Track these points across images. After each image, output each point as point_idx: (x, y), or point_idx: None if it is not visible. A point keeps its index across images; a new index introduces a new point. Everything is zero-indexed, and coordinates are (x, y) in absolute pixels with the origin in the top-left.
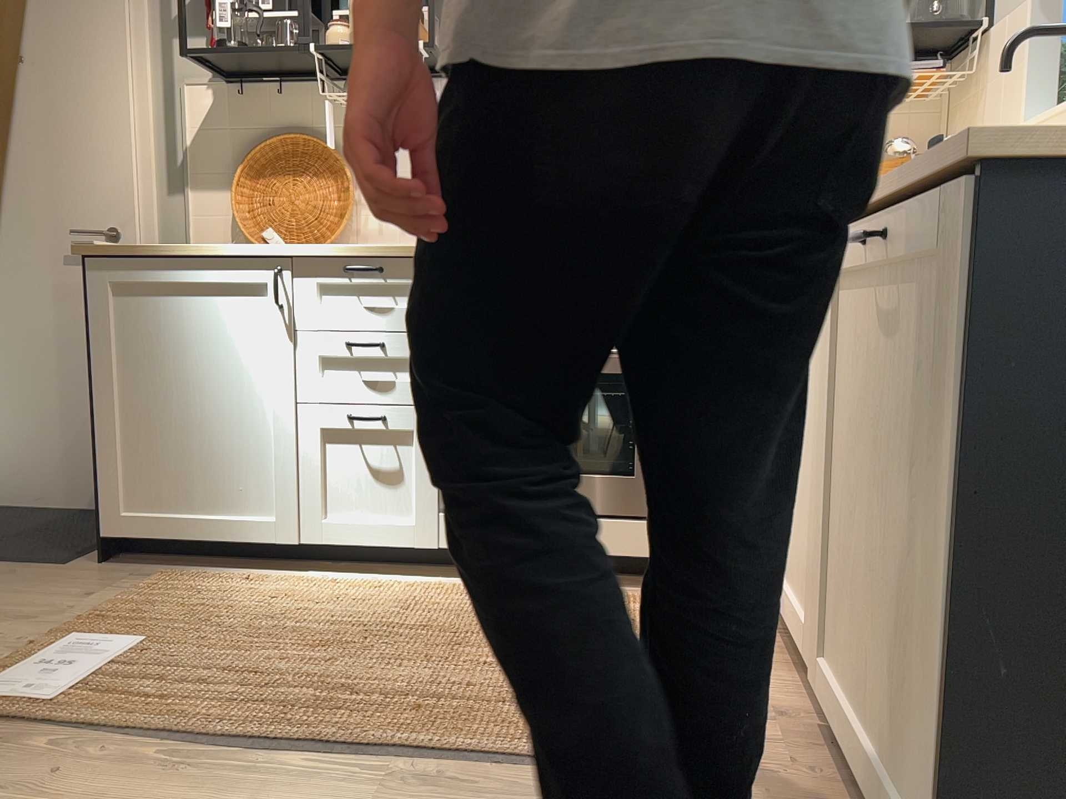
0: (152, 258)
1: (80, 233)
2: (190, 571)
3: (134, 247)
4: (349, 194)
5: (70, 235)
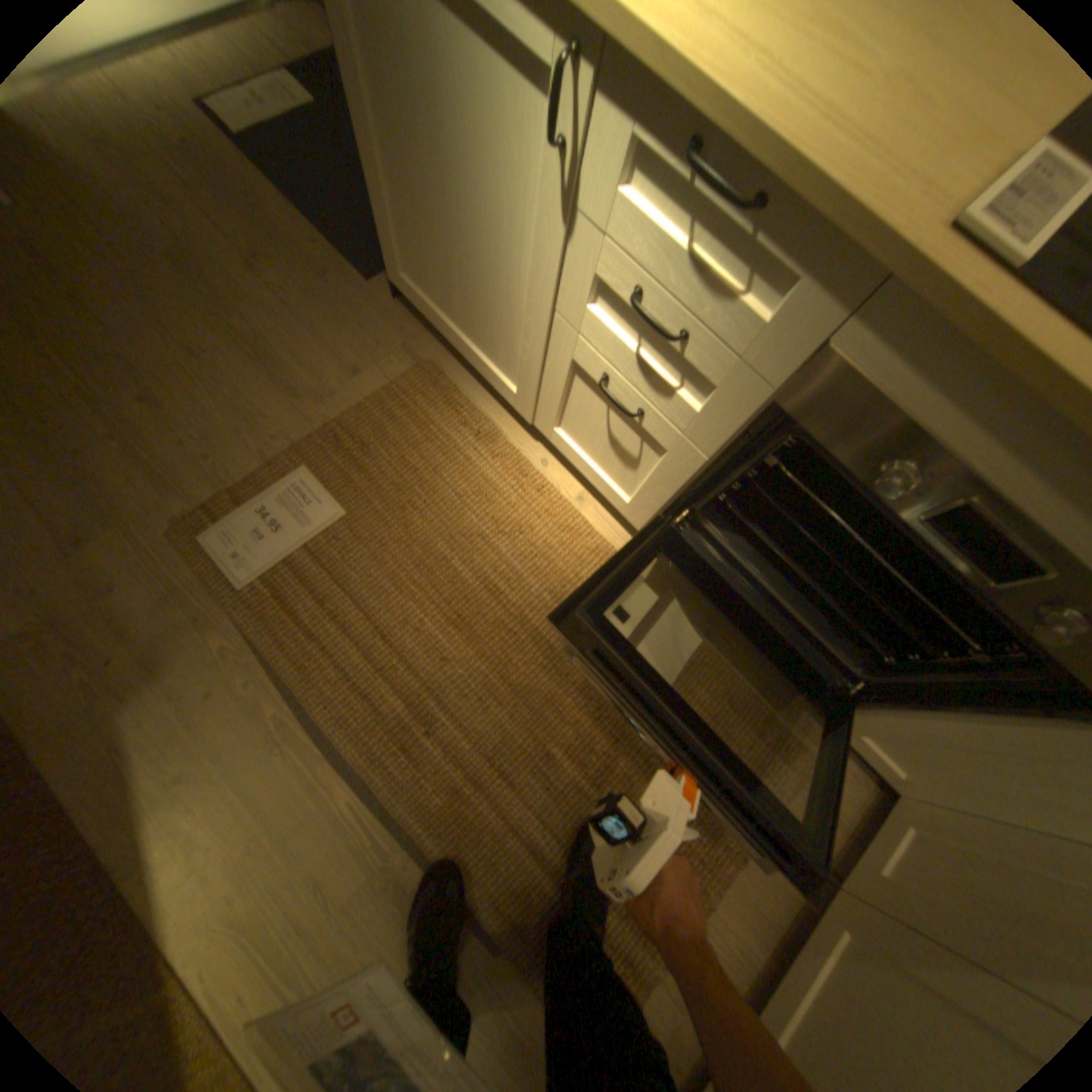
0: None
1: None
2: (449, 373)
3: None
4: None
5: None
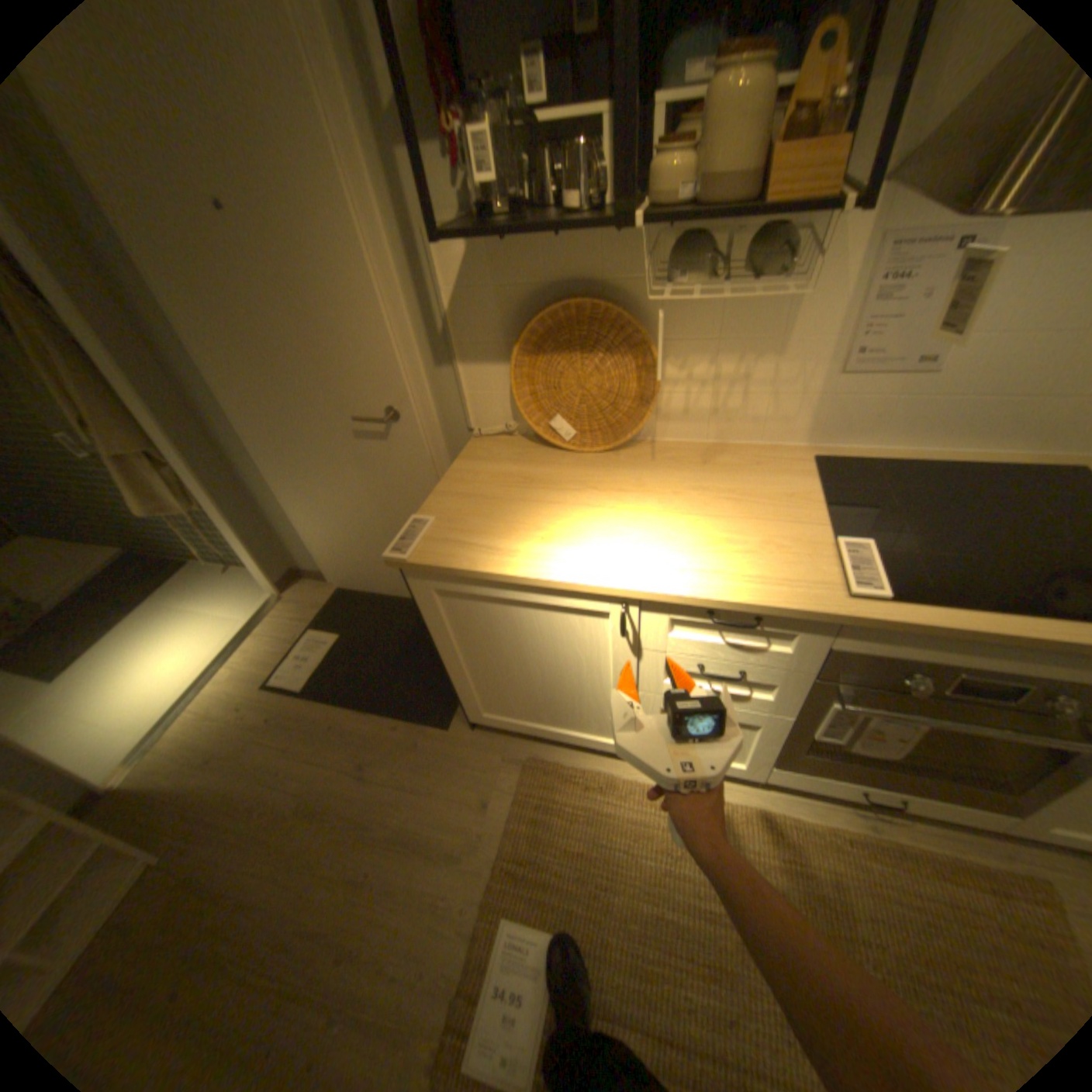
0: (474, 576)
1: (364, 421)
2: (545, 756)
3: (452, 565)
4: (658, 379)
5: (354, 421)
